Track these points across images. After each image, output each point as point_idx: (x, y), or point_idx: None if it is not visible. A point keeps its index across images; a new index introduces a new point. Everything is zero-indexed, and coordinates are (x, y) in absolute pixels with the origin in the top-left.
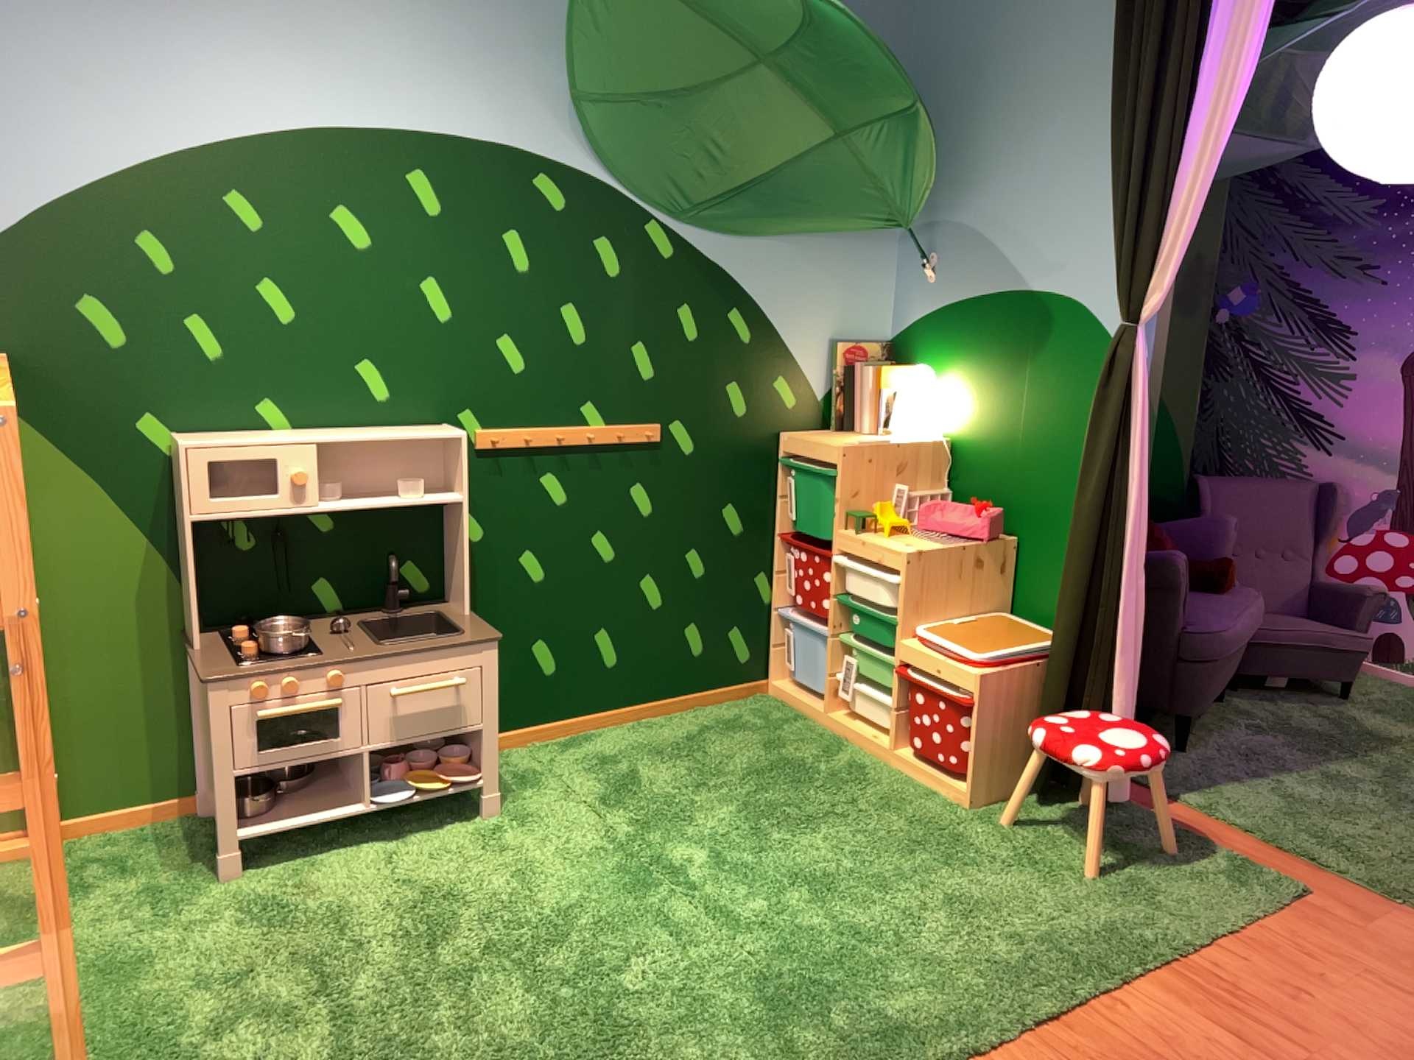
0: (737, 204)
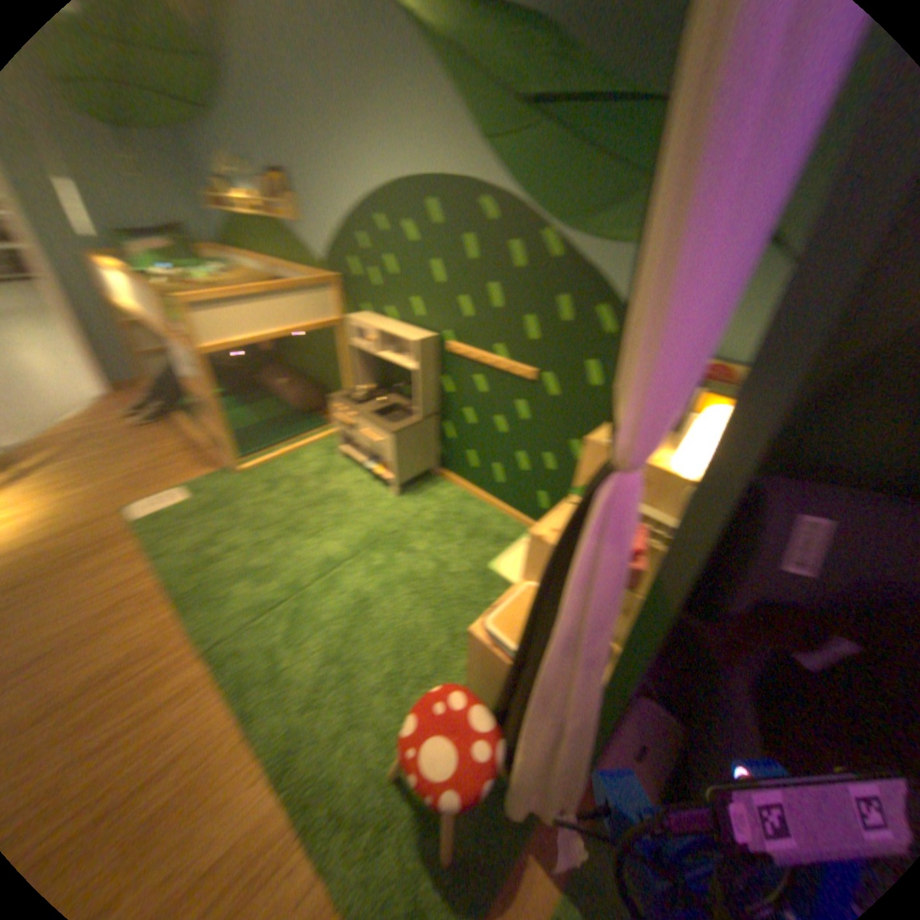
0: (617, 208)
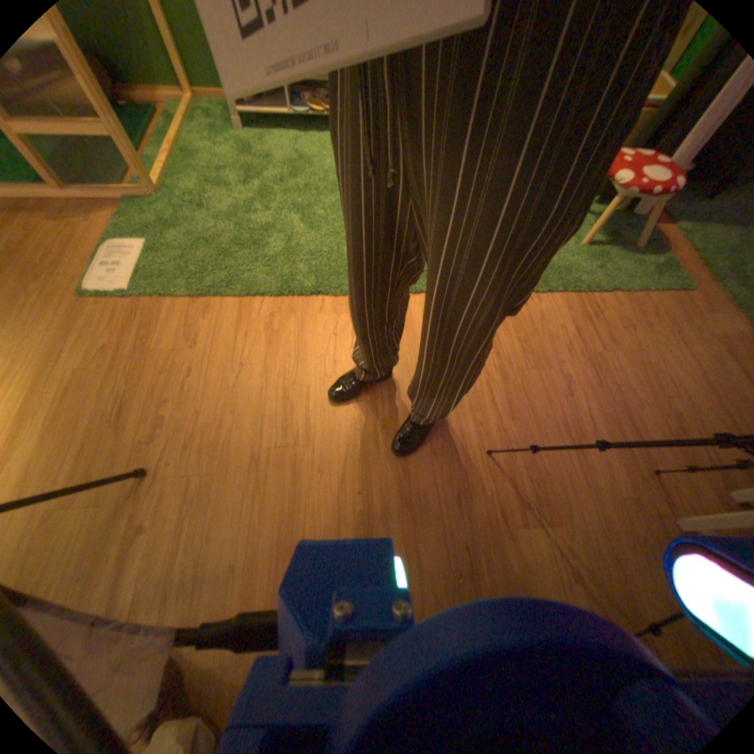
0: None
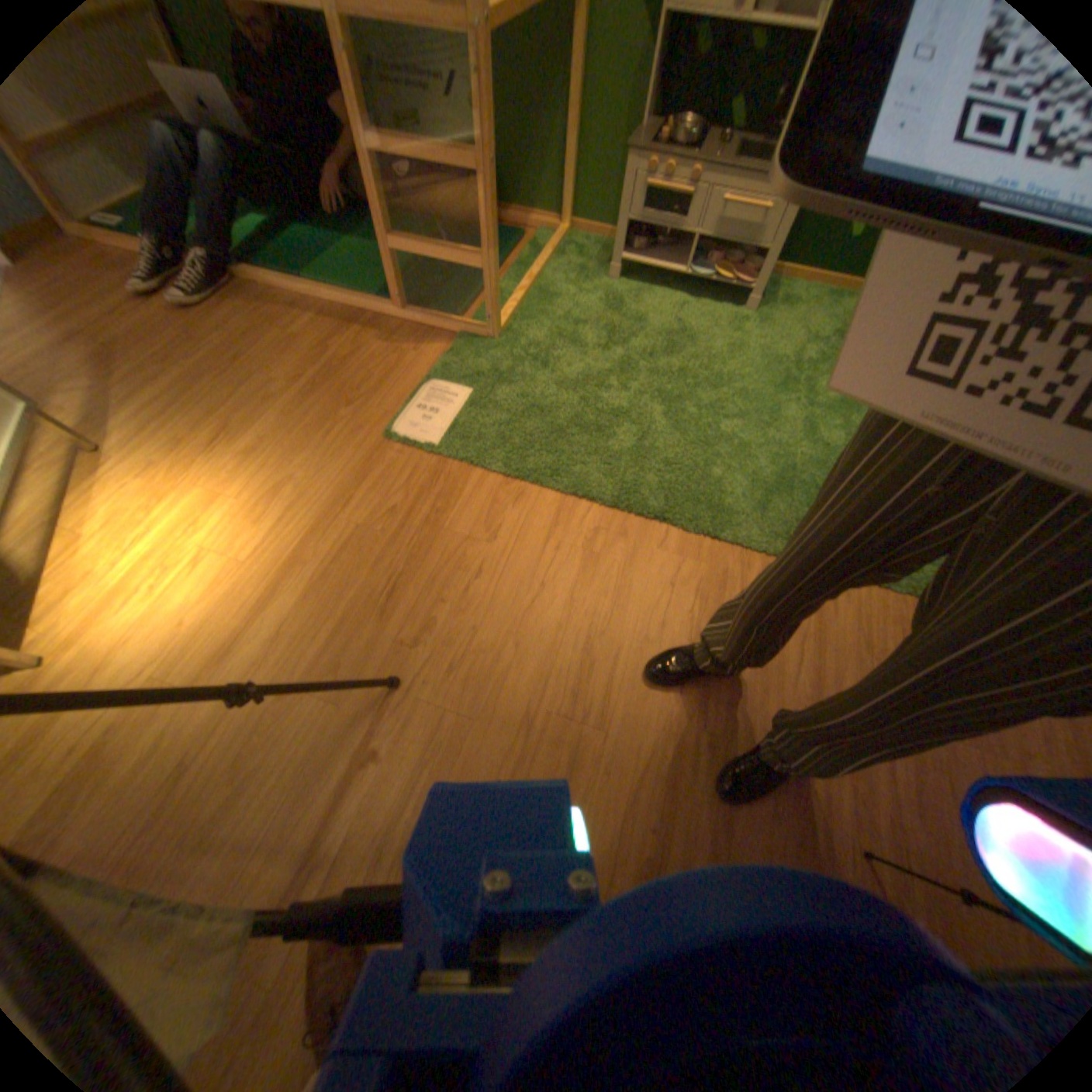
0: None
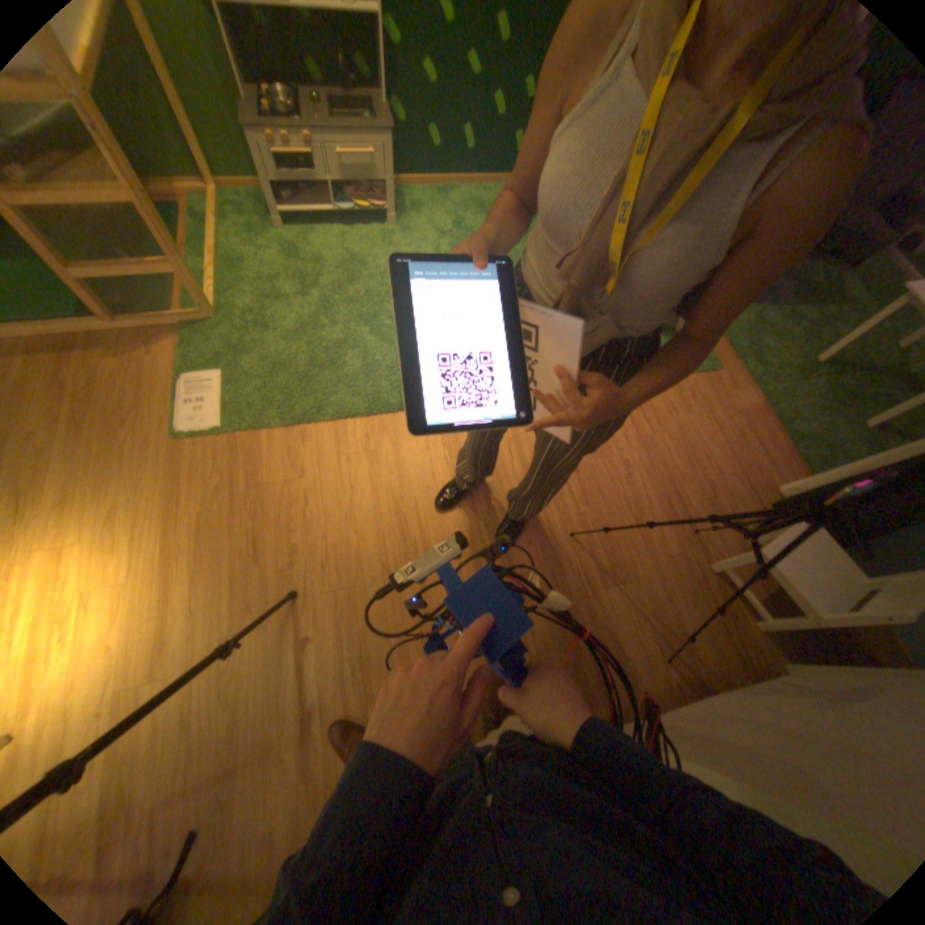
0: None
